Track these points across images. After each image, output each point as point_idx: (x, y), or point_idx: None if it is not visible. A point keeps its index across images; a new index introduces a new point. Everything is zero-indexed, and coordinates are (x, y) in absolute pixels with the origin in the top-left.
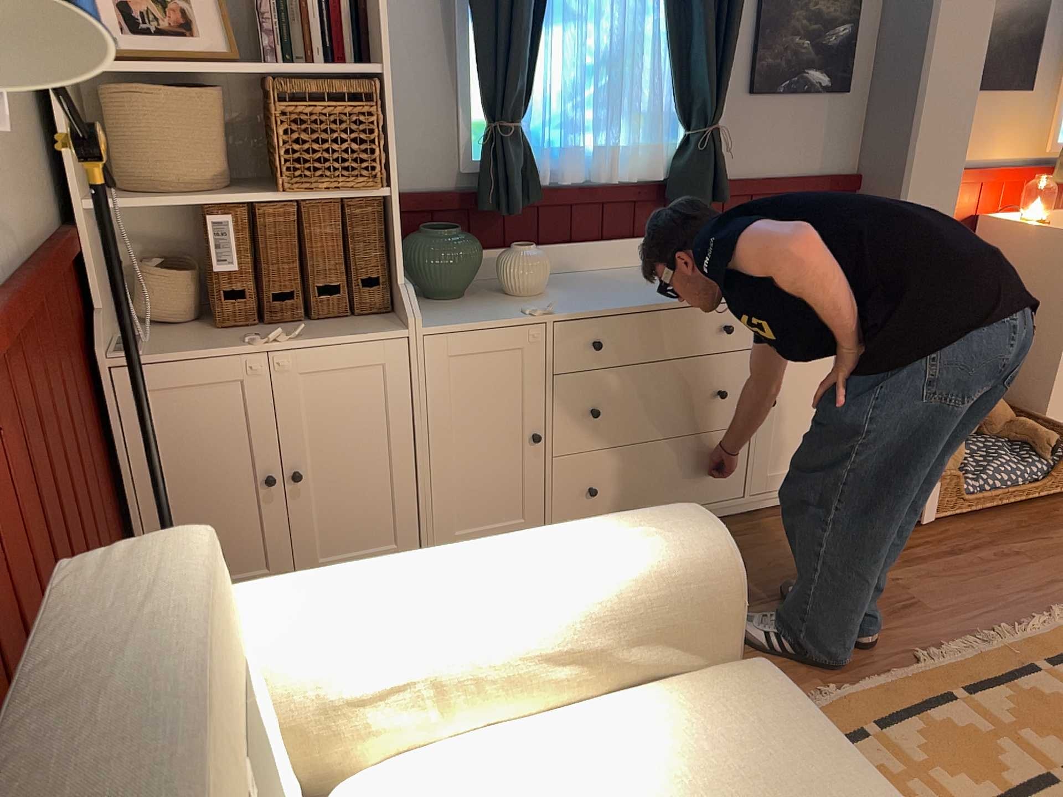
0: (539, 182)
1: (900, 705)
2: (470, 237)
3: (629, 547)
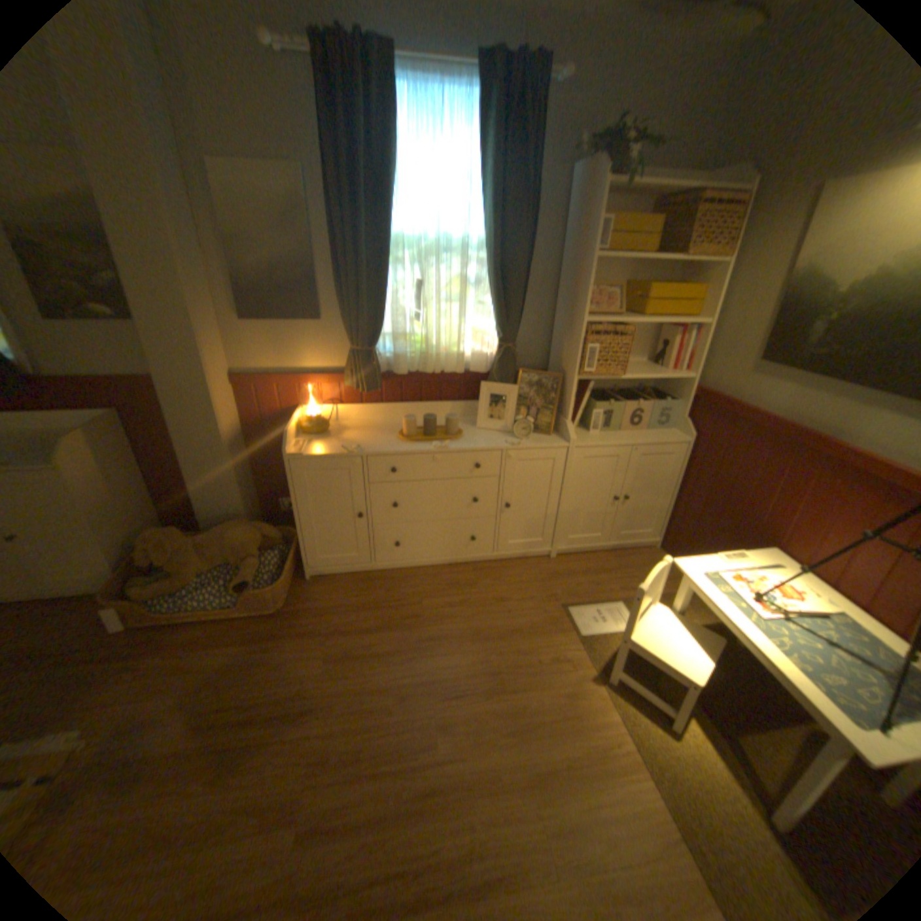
0: None
1: None
2: None
3: None
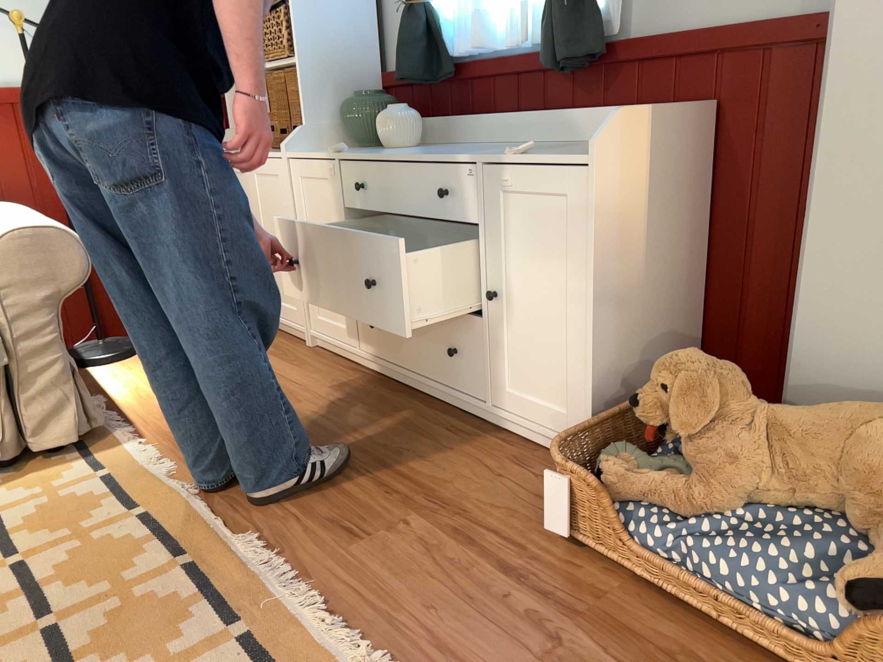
0: (448, 55)
1: (170, 525)
2: (372, 99)
3: (8, 224)
